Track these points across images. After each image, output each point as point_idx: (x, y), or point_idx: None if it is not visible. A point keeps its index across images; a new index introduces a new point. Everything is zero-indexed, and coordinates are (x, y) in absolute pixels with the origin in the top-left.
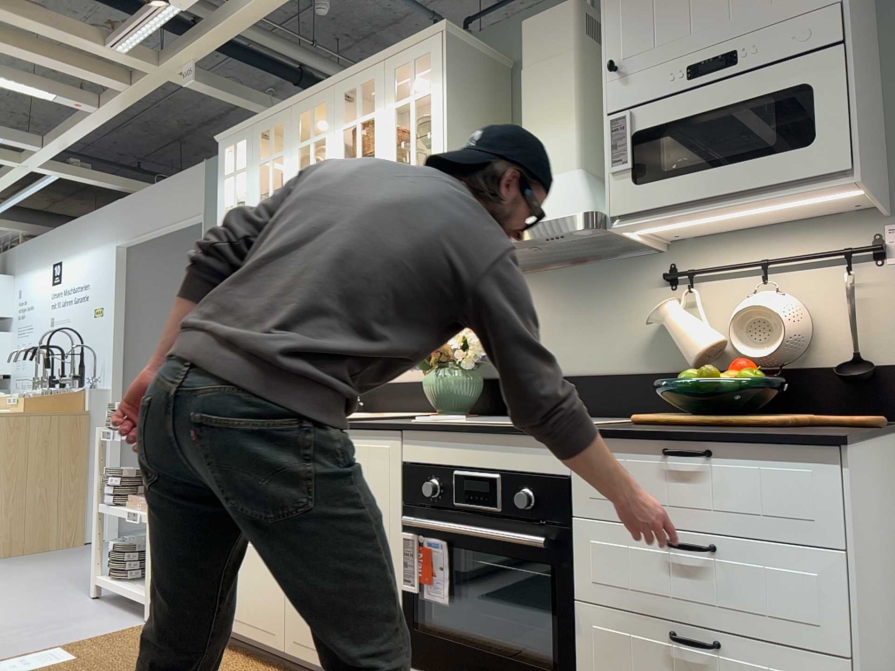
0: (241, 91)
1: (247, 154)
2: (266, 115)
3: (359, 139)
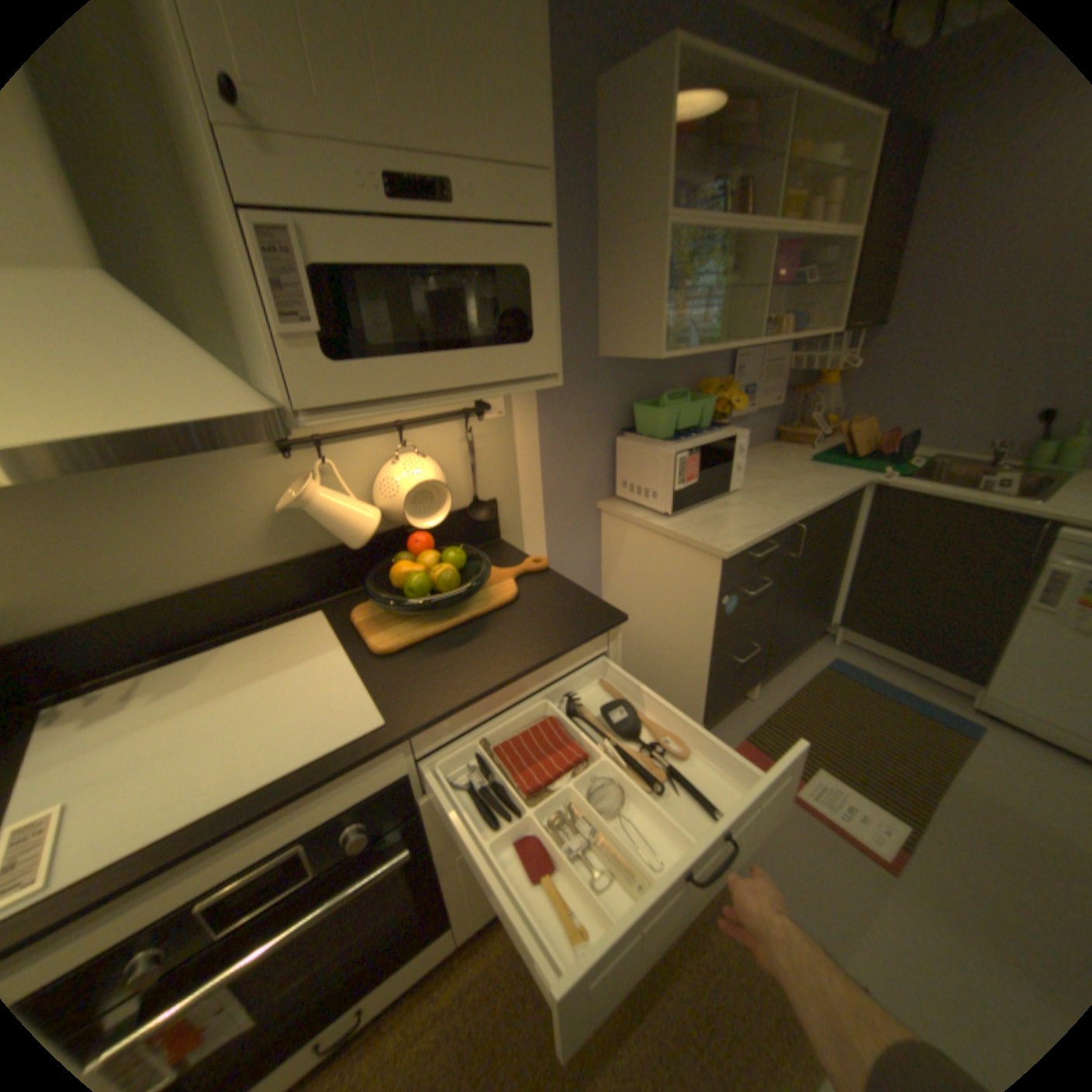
0: None
1: None
2: None
3: None
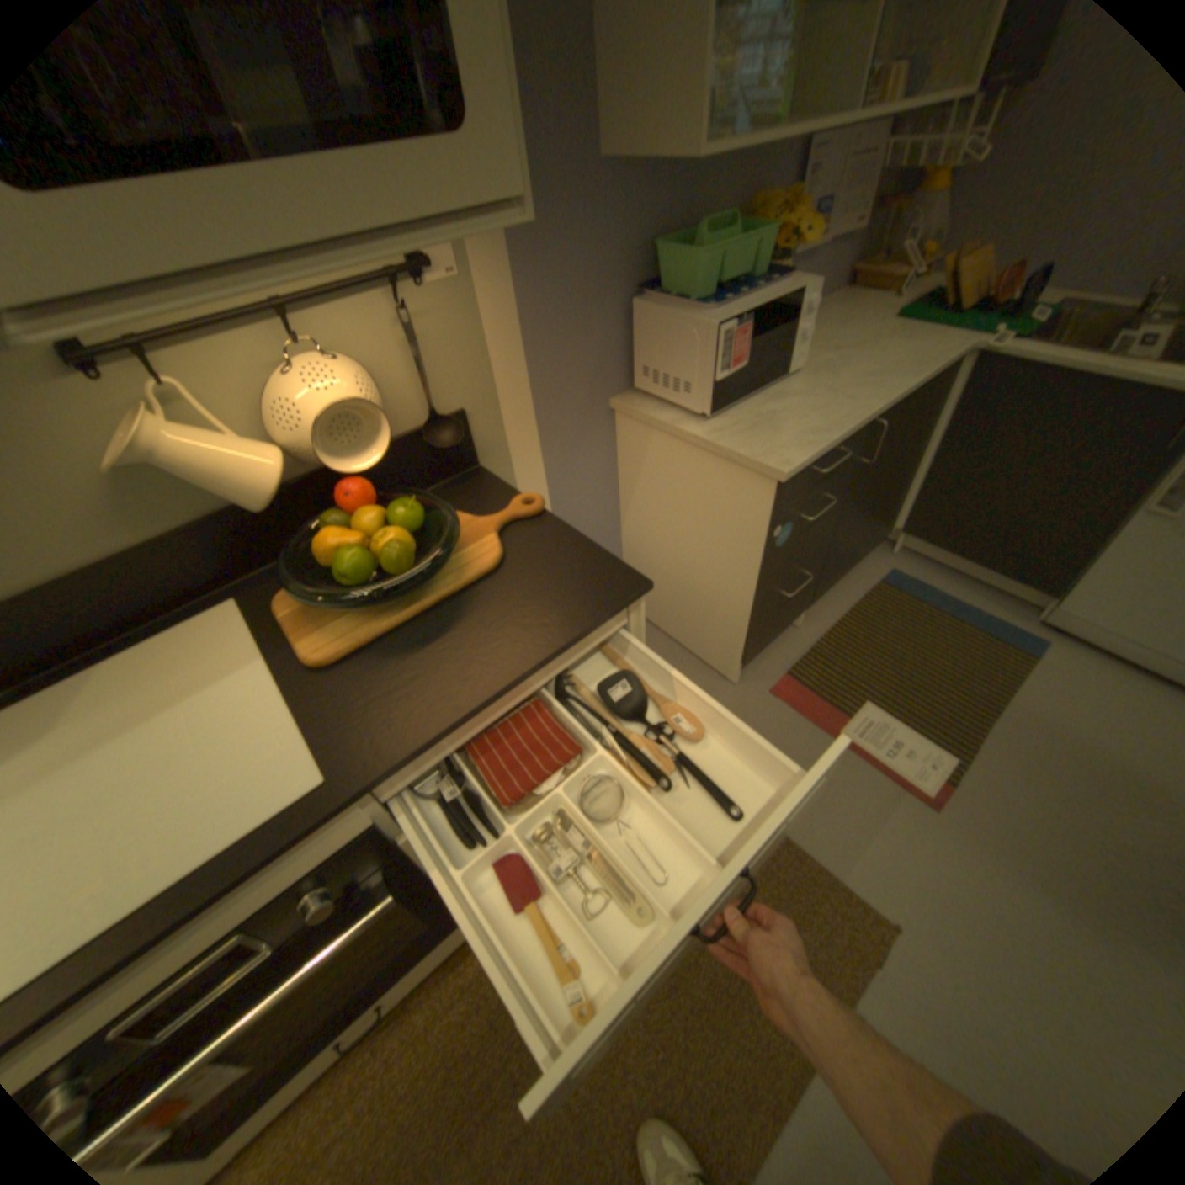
0: None
1: None
2: None
3: None
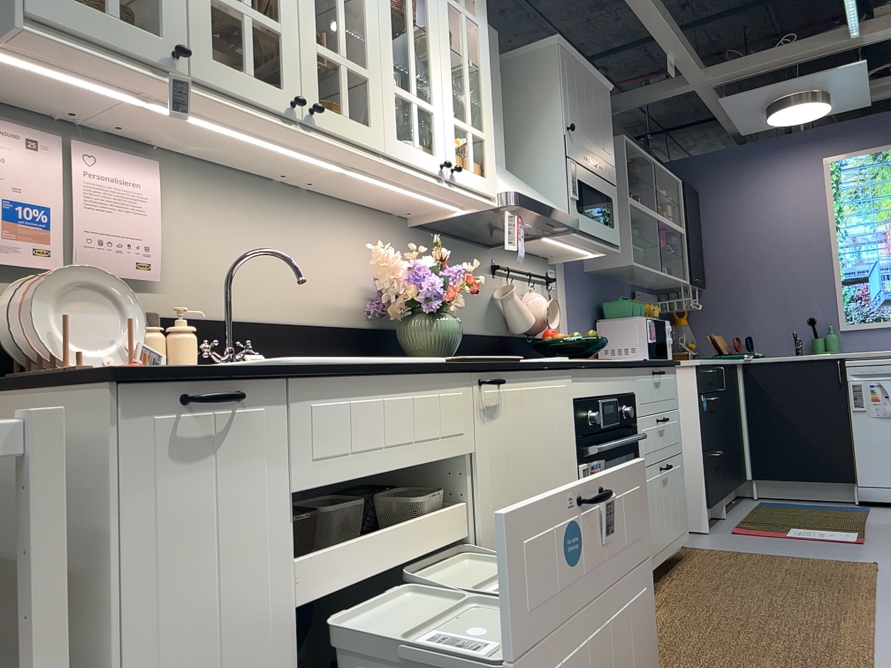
0: None
1: None
2: None
3: None
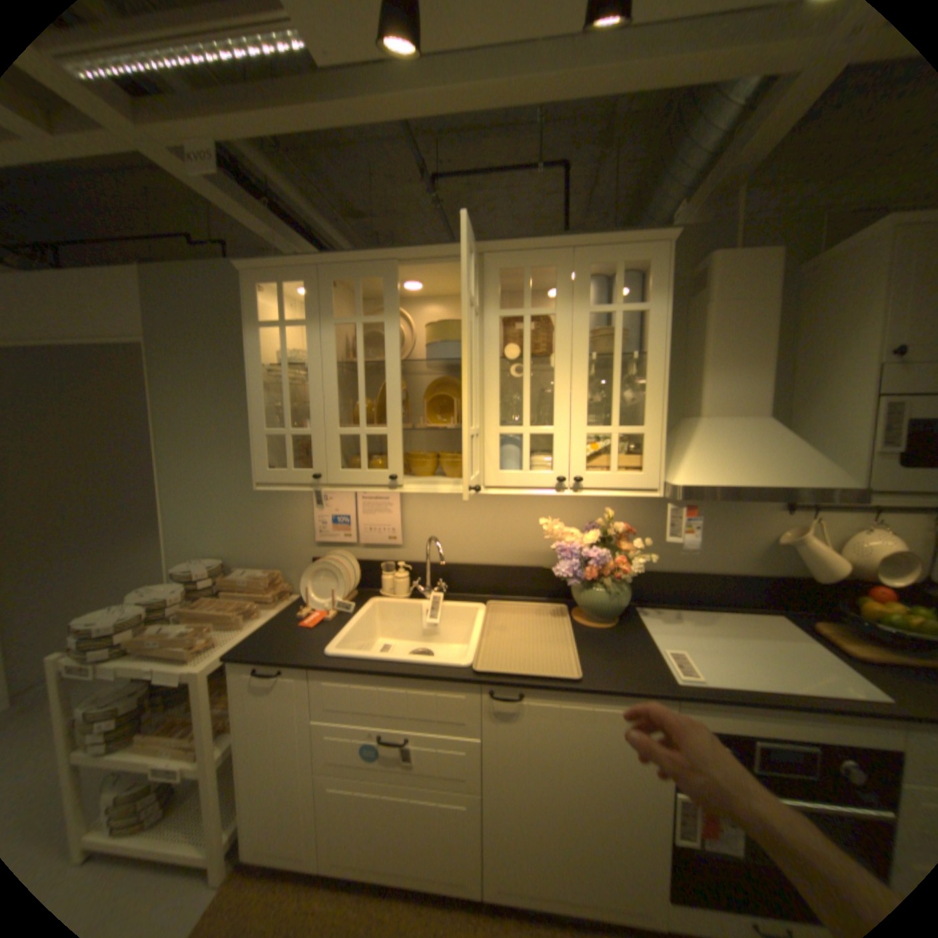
0: (239, 194)
1: (307, 301)
2: (348, 257)
3: (528, 335)
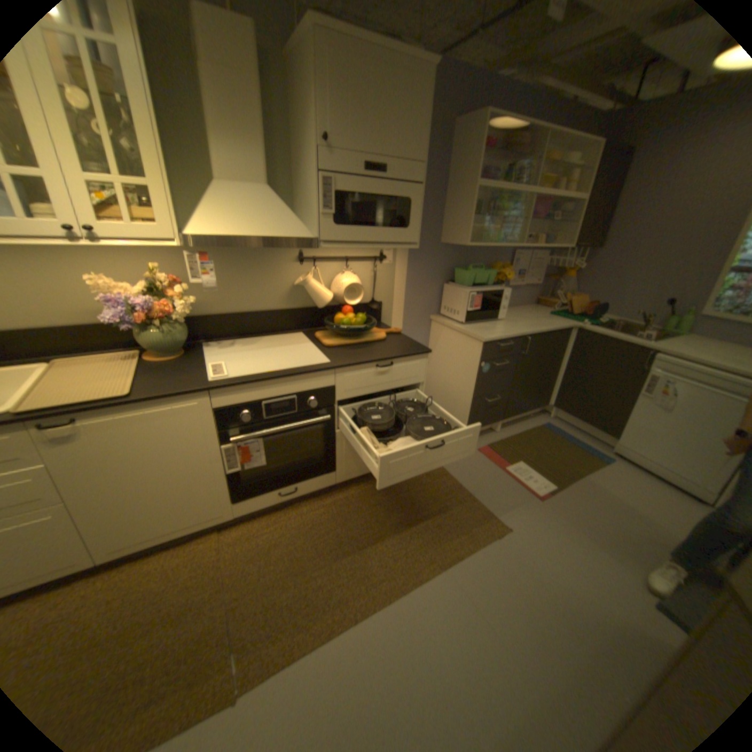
0: None
1: None
2: None
3: None
